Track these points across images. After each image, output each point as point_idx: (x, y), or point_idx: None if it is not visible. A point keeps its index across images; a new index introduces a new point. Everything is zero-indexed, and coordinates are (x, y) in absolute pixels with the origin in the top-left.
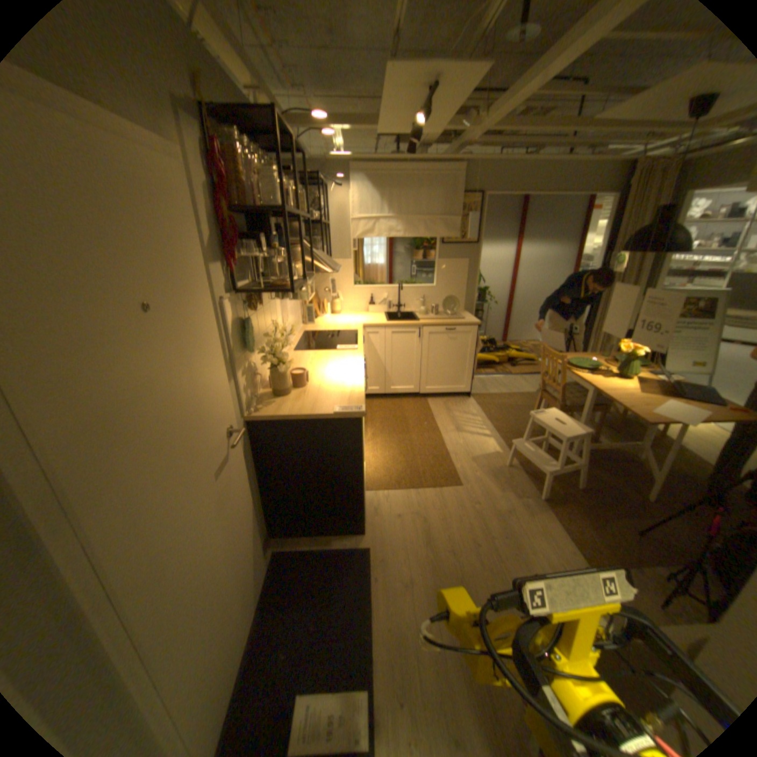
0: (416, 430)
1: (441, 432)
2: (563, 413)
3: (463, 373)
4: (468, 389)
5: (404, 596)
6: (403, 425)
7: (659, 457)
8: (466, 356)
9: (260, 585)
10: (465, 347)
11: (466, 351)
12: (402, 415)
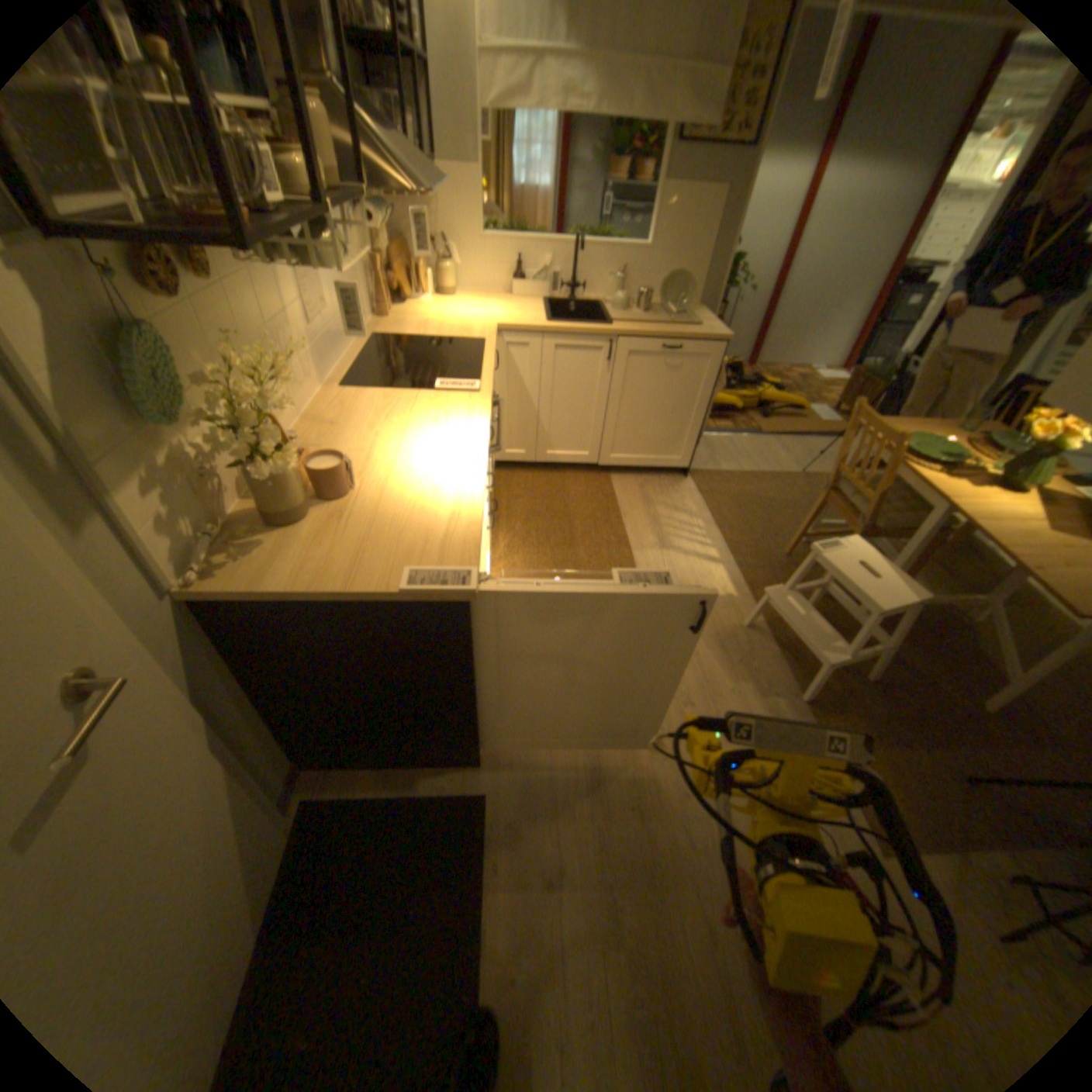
0: (589, 541)
1: (634, 546)
2: (871, 542)
3: (681, 429)
4: (685, 458)
5: (546, 904)
6: (566, 528)
7: (1007, 618)
8: (692, 398)
9: (276, 876)
10: (694, 379)
11: (693, 388)
12: (565, 507)
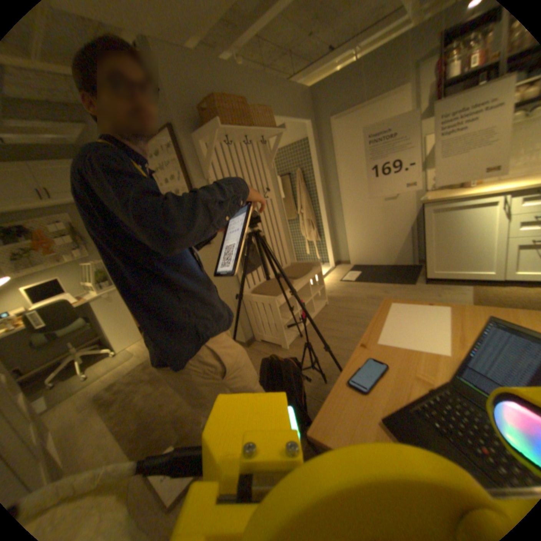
0: None
1: None
2: None
3: None
4: None
5: (380, 290)
6: None
7: None
8: None
9: (404, 264)
10: None
11: None
12: None
